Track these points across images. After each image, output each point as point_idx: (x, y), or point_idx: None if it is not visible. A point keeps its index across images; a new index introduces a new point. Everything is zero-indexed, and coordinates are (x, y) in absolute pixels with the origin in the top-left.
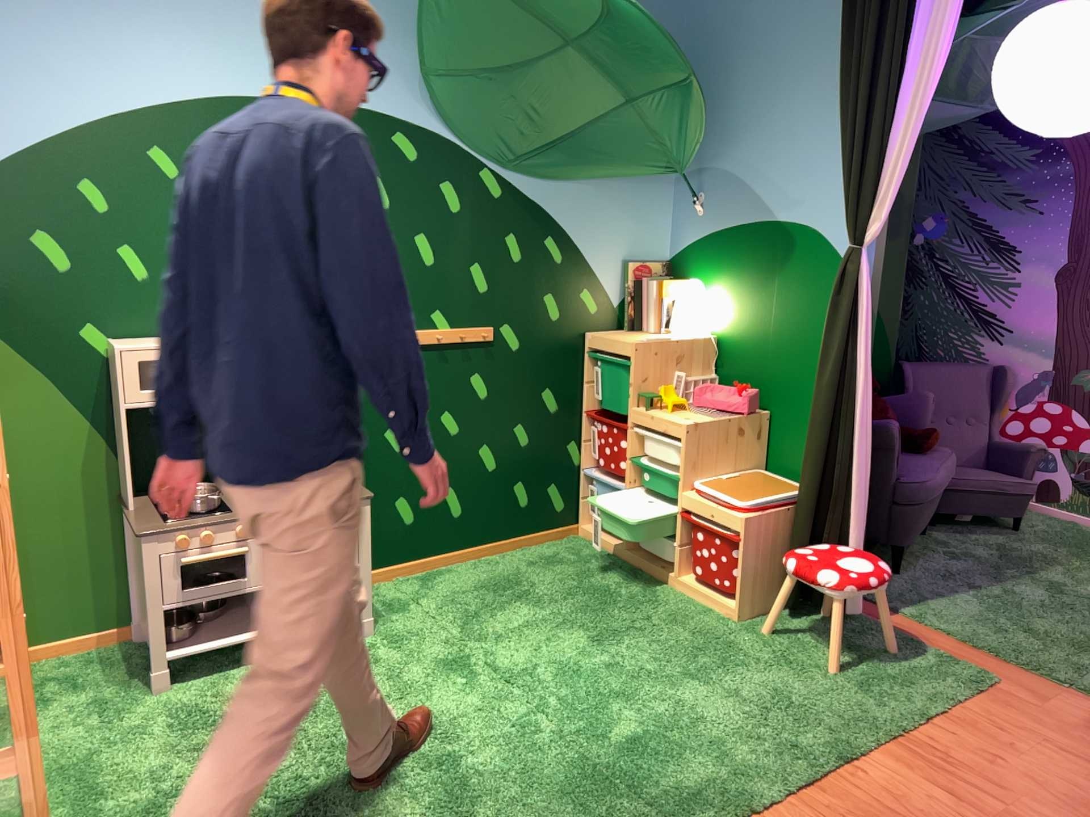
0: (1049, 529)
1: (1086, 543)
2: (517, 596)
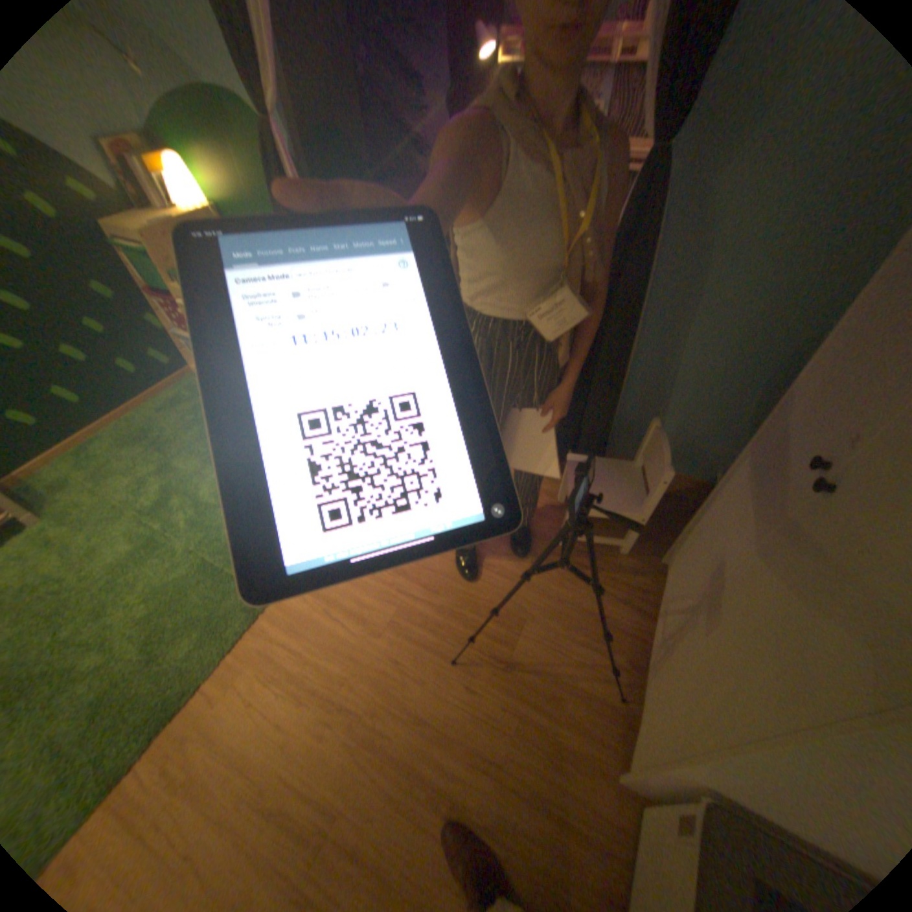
0: None
1: None
2: (150, 444)
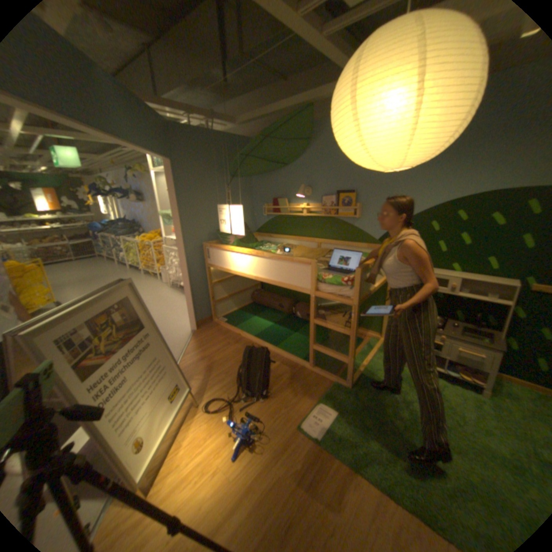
0: None
1: None
2: None
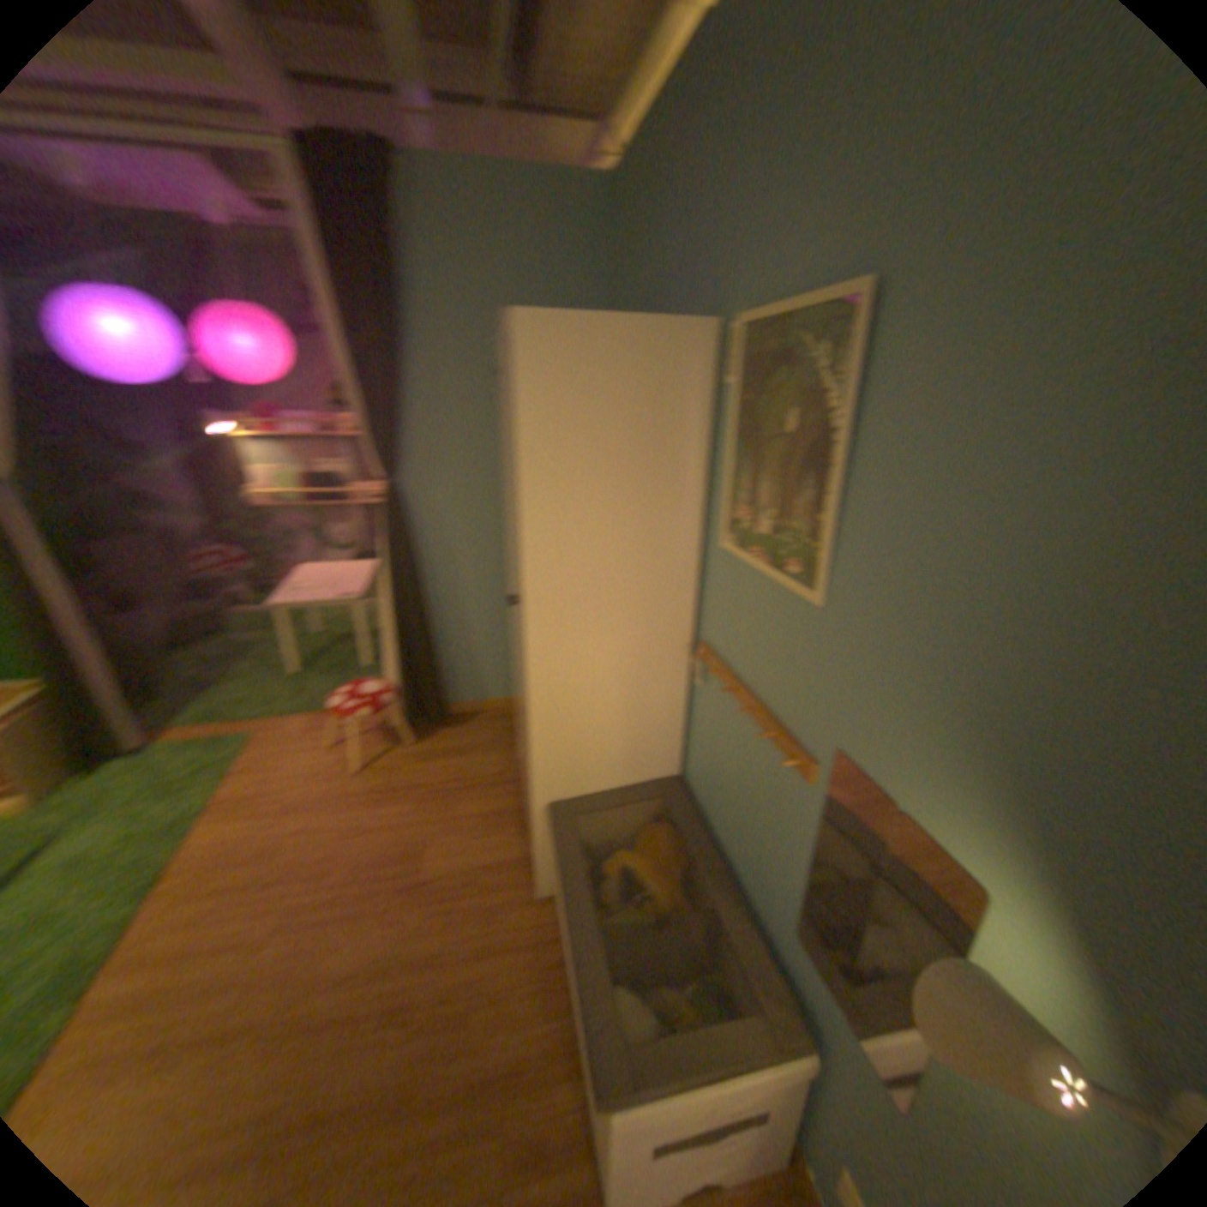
0: (241, 625)
1: (266, 625)
2: None
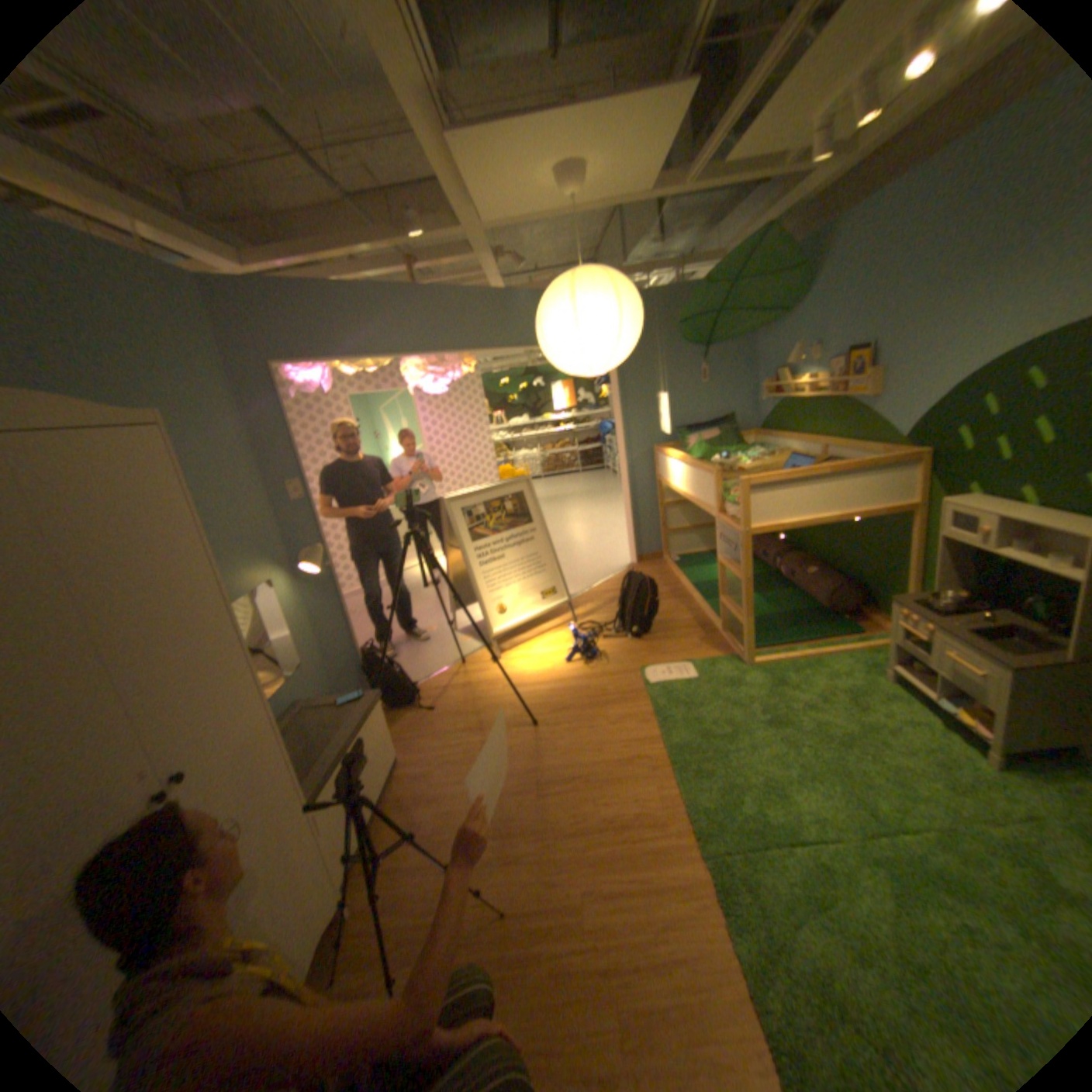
0: None
1: None
2: None
